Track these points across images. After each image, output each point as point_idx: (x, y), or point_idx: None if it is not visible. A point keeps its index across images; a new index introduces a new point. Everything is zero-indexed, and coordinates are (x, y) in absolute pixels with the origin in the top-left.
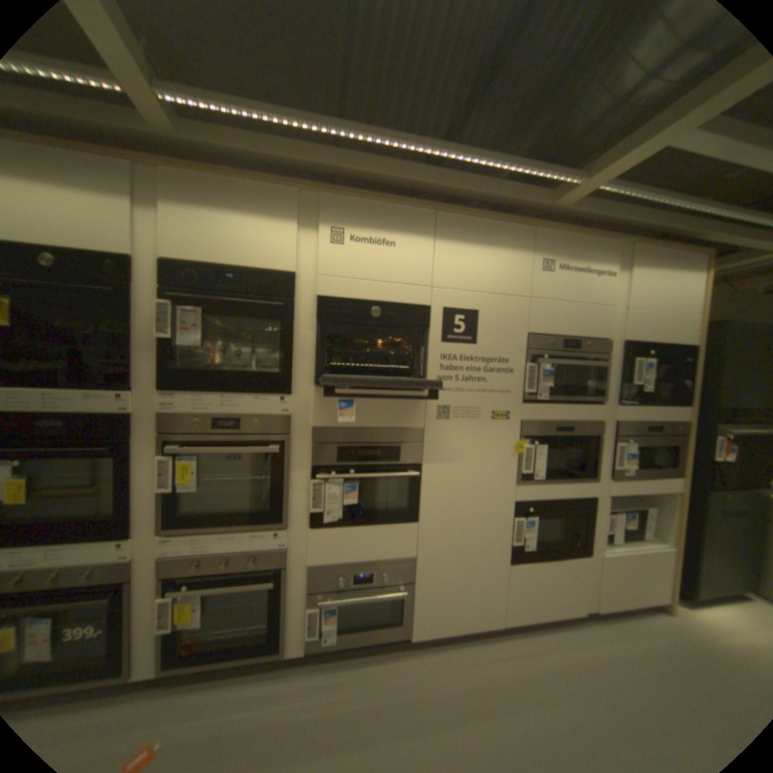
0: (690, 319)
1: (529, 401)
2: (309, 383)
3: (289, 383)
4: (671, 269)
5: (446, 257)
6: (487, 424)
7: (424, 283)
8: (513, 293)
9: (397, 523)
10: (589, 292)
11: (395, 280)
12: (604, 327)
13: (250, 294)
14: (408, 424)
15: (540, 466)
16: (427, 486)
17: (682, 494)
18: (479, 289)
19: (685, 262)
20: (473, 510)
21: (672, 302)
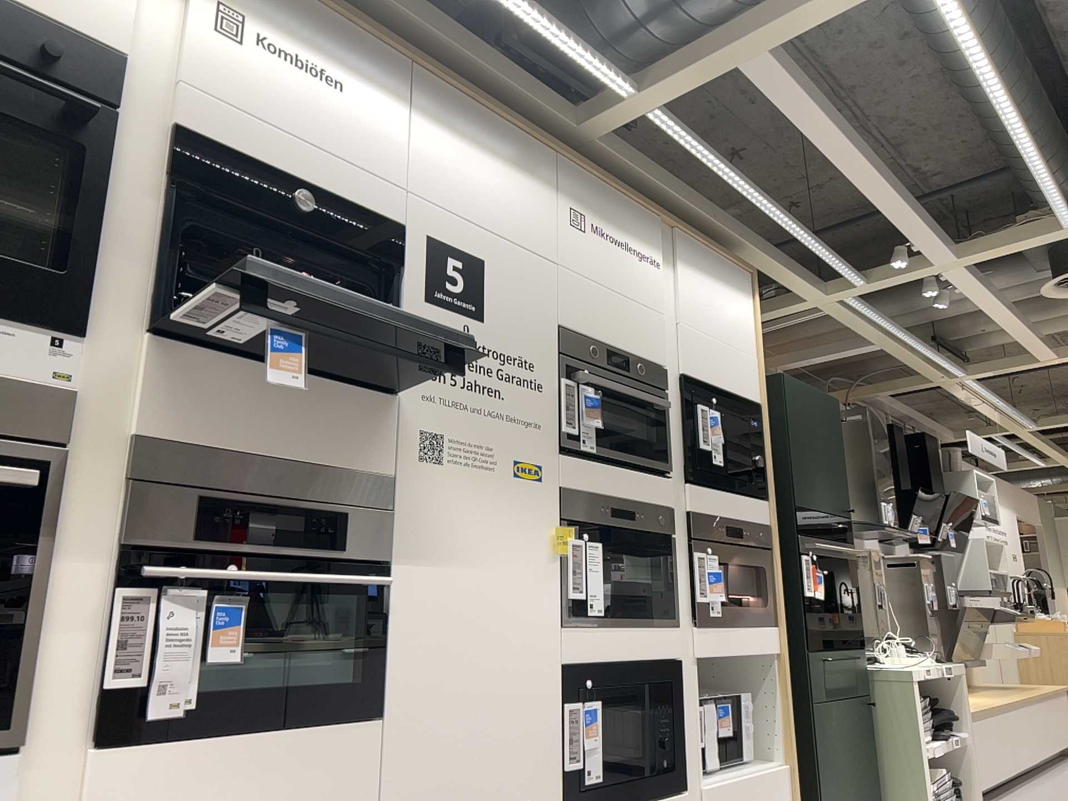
0: (745, 360)
1: (569, 453)
2: (137, 319)
3: (84, 307)
4: (716, 280)
5: (432, 147)
6: (509, 487)
7: (396, 179)
8: (534, 246)
9: (337, 721)
10: (632, 281)
11: (345, 154)
12: (655, 344)
13: (7, 58)
14: (365, 462)
15: (596, 586)
16: (403, 622)
17: (778, 654)
18: (485, 222)
19: (728, 276)
20: (492, 684)
21: (724, 328)
